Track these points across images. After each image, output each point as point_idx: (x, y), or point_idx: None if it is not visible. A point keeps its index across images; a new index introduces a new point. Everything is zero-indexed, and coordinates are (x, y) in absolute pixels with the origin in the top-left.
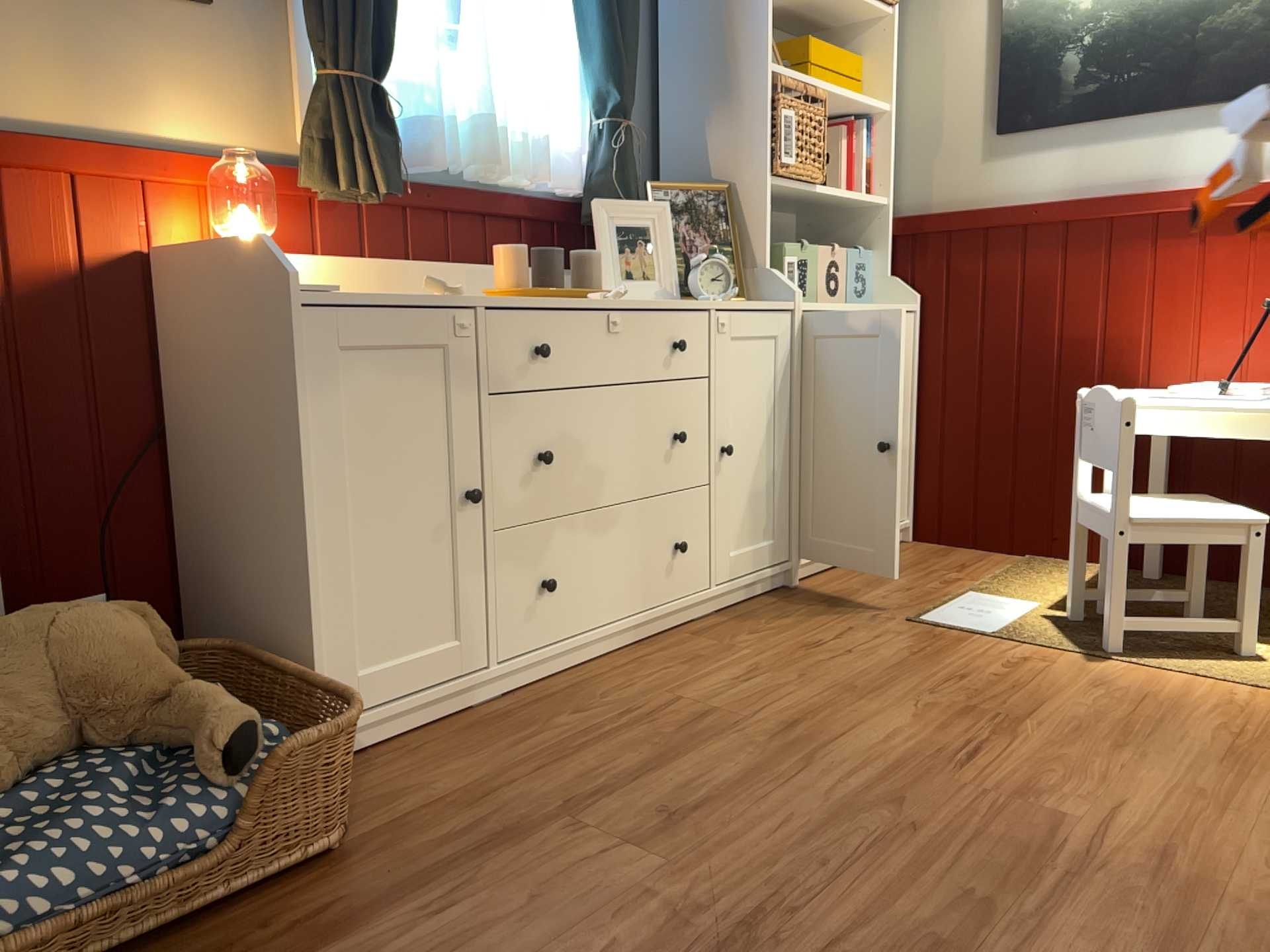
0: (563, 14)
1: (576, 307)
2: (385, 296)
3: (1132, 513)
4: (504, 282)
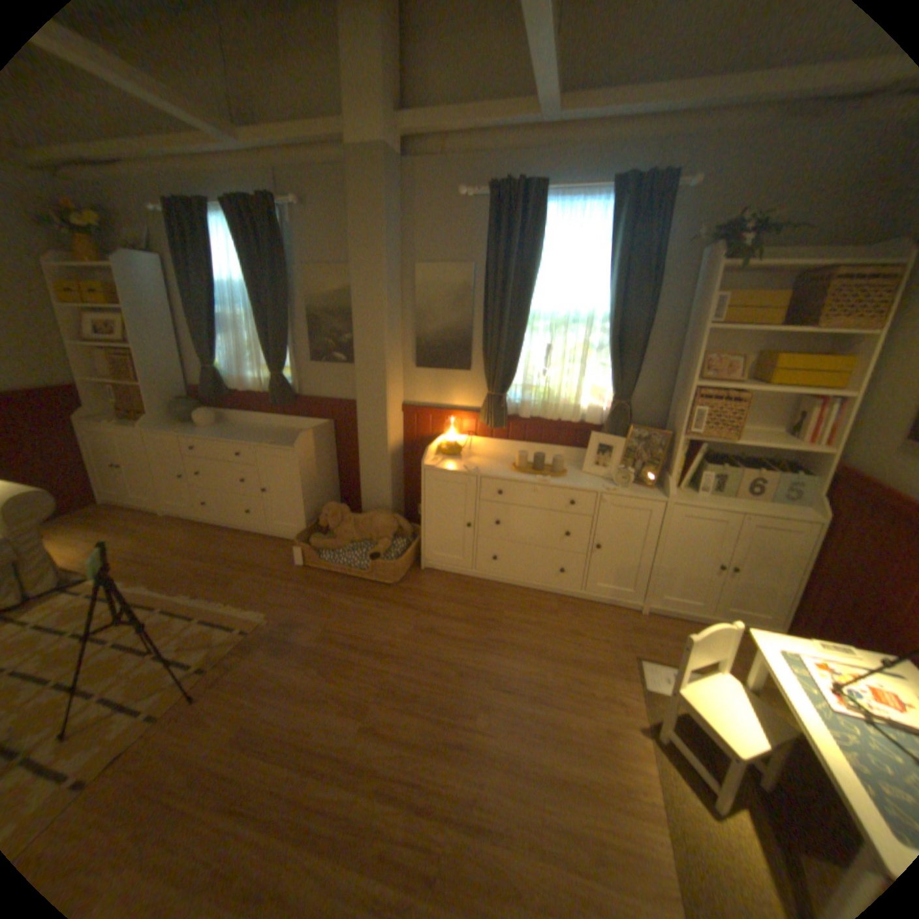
0: (605, 356)
1: (520, 482)
2: (456, 468)
3: (691, 694)
4: (516, 464)
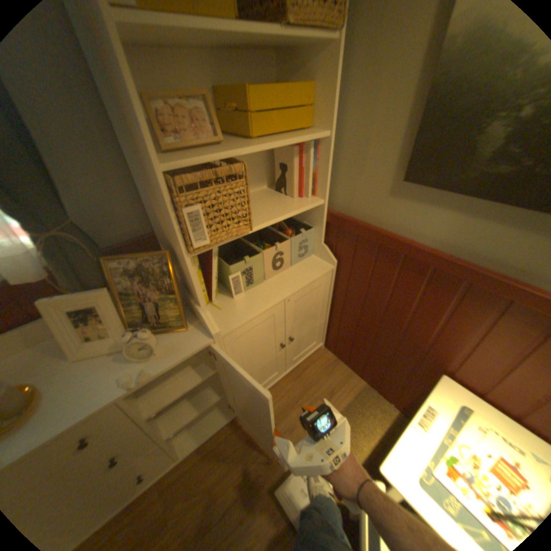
0: None
1: None
2: None
3: None
4: None
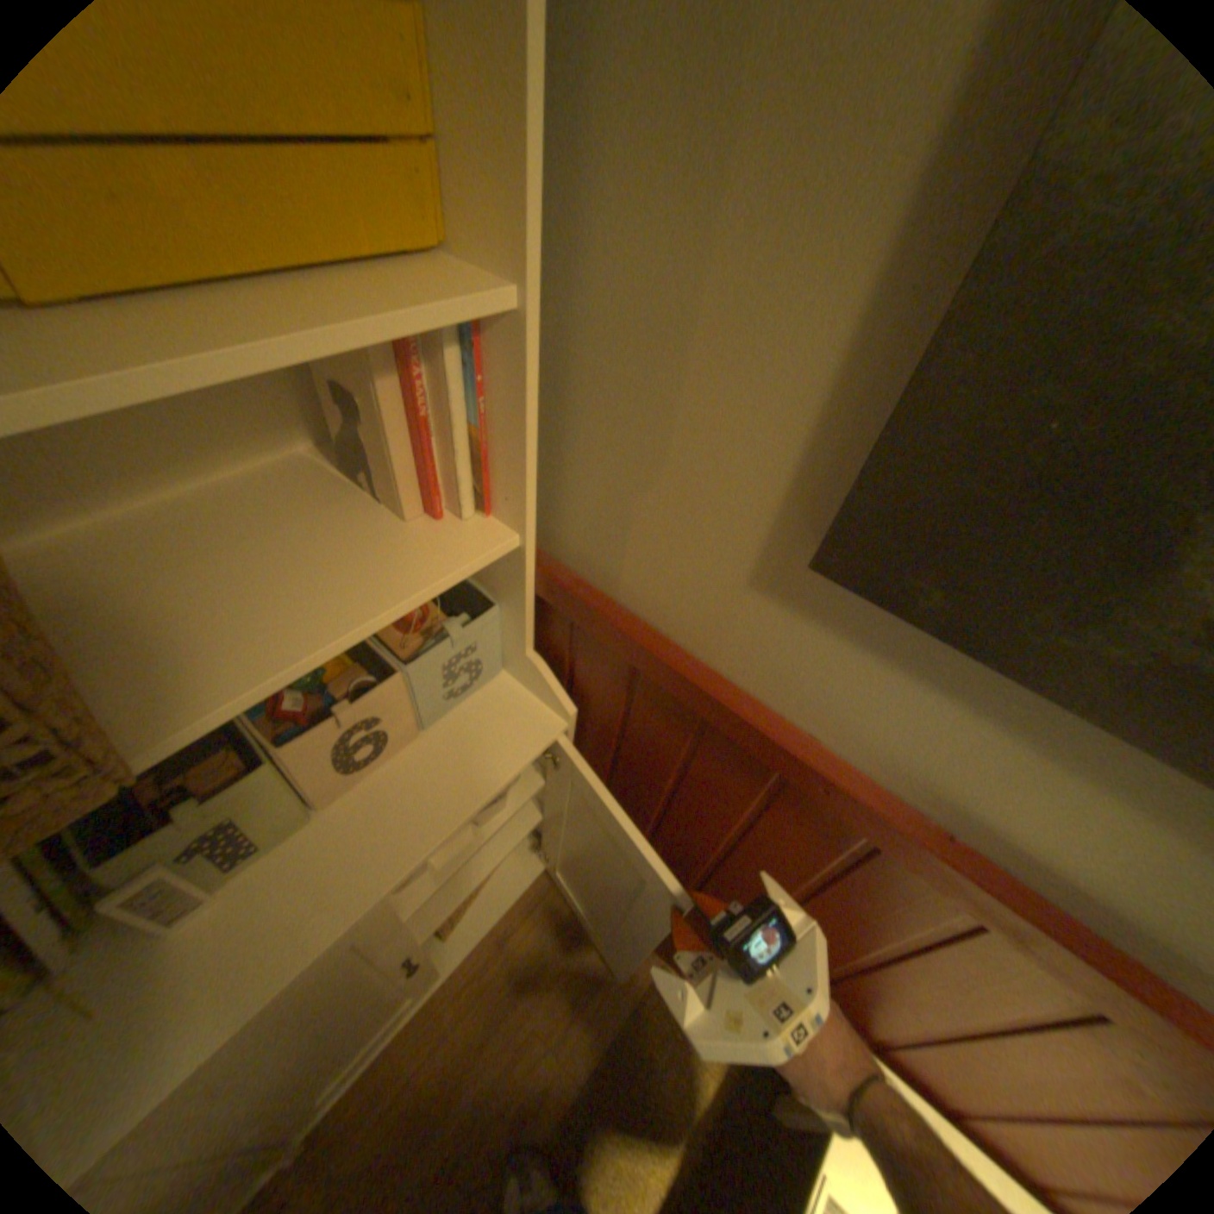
0: None
1: None
2: None
3: None
4: None
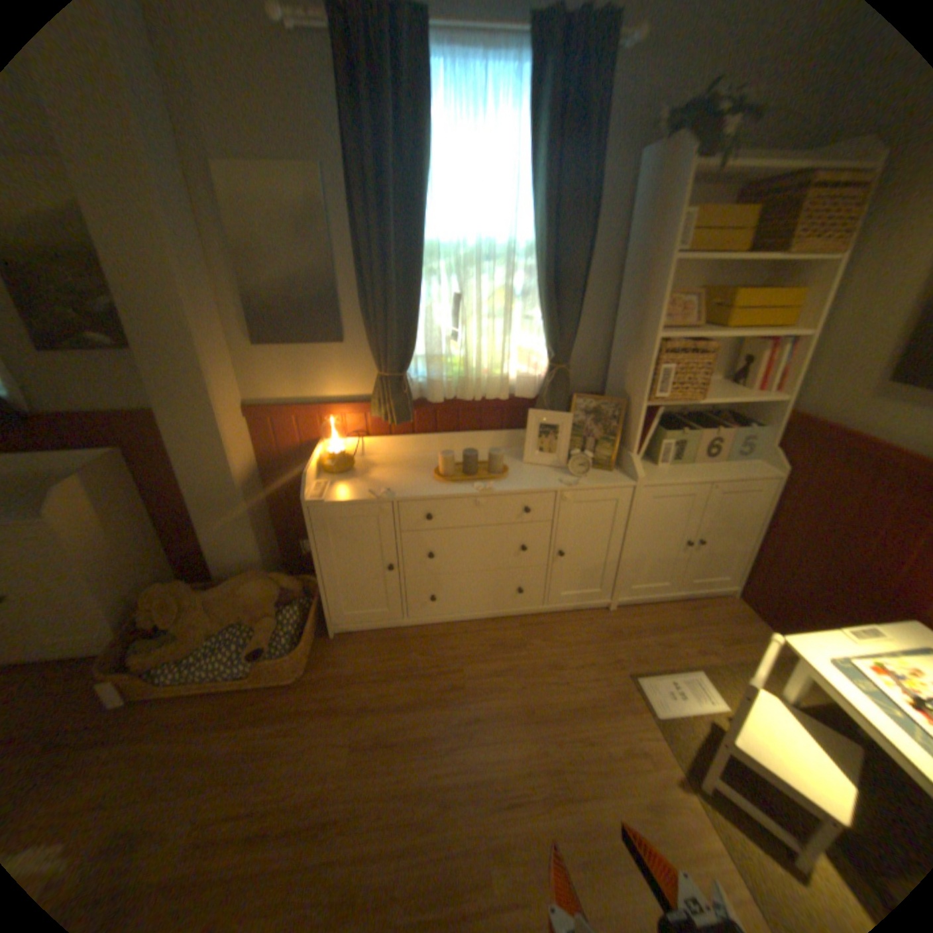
0: (533, 305)
1: (456, 497)
2: (357, 493)
3: (746, 741)
4: (441, 469)
